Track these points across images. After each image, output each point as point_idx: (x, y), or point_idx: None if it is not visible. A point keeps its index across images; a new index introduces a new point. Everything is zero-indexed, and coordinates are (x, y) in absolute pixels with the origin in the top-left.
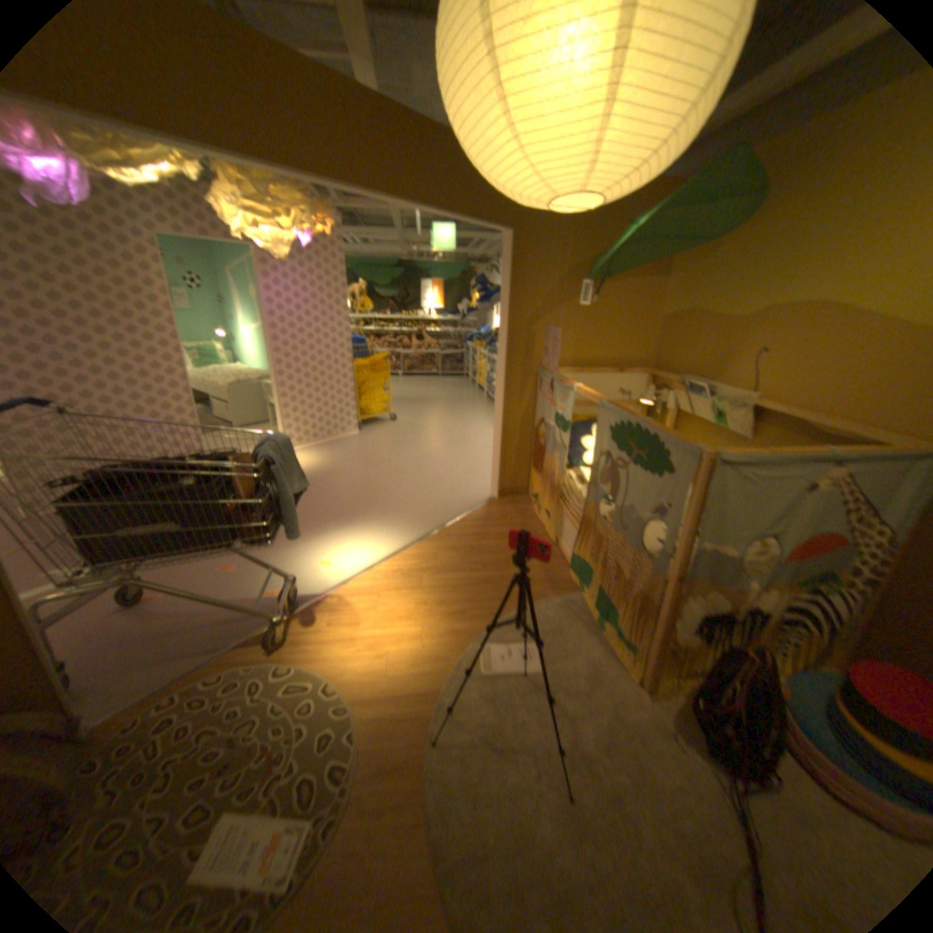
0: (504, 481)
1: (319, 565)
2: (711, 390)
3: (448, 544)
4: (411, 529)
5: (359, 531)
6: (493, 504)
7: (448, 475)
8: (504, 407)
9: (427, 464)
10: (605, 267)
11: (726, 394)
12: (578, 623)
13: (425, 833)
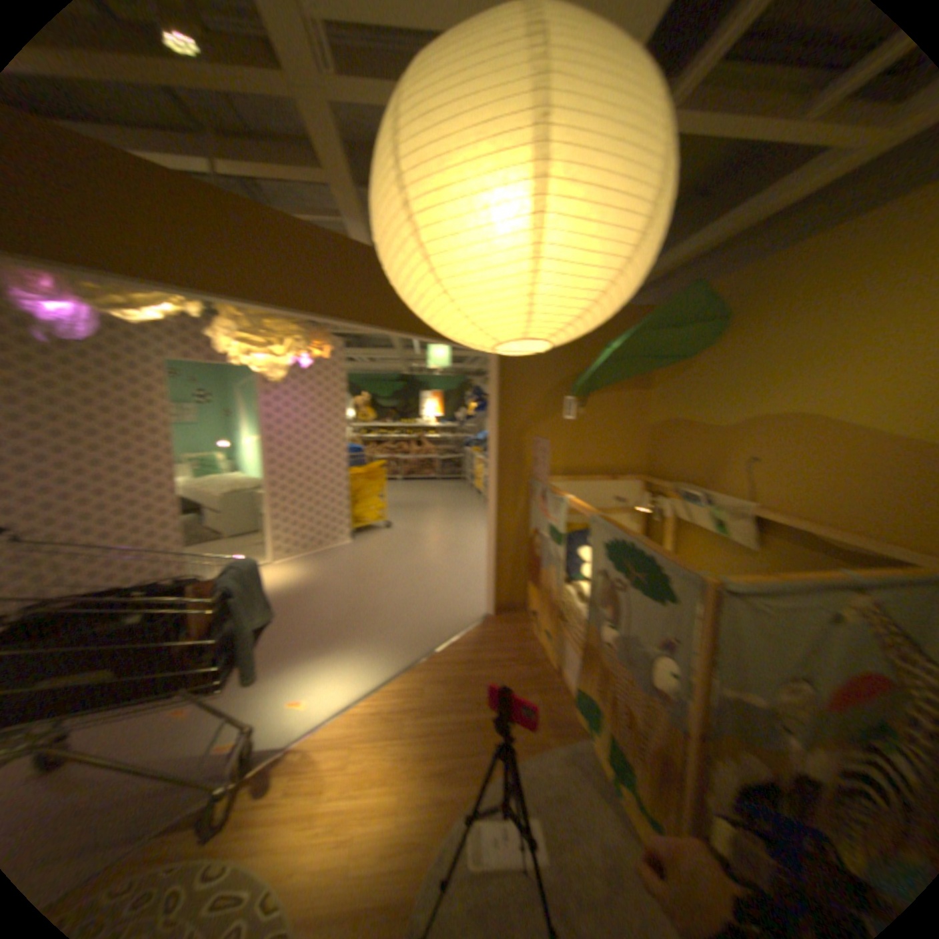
0: (499, 596)
1: (284, 708)
2: (707, 498)
3: (436, 676)
4: (395, 658)
5: (336, 662)
6: (488, 624)
7: (441, 589)
8: (496, 517)
9: (419, 577)
10: (587, 383)
11: (723, 504)
12: (588, 785)
13: None
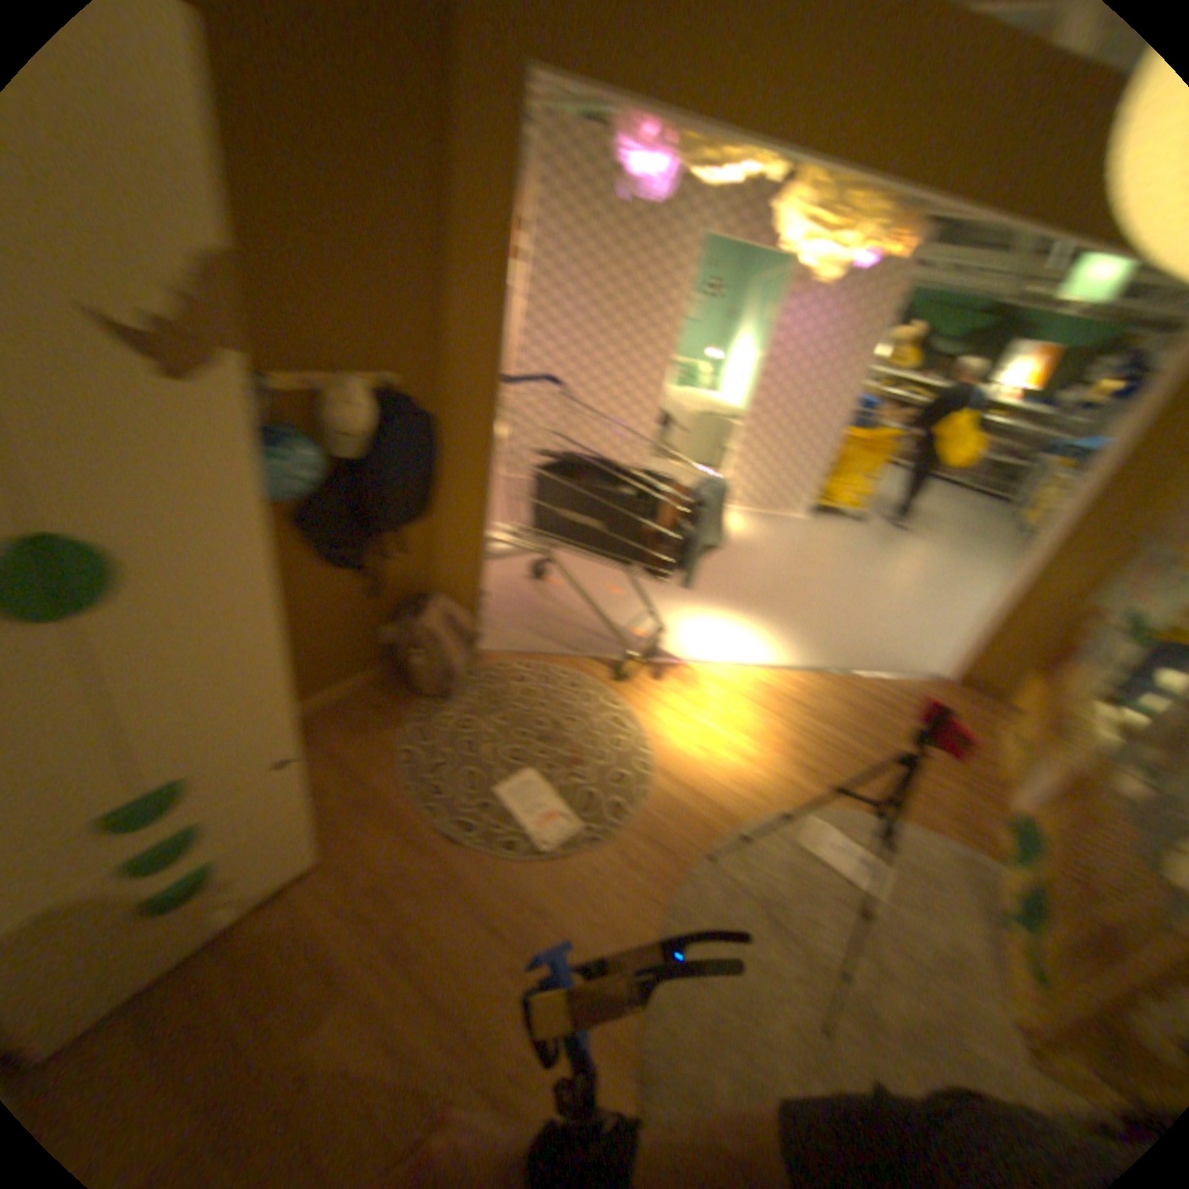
0: (980, 669)
1: (694, 635)
2: None
3: (848, 698)
4: (811, 657)
5: (752, 626)
6: (943, 689)
7: (899, 622)
8: (1045, 567)
9: (877, 596)
10: None
11: None
12: (976, 898)
13: (665, 919)
